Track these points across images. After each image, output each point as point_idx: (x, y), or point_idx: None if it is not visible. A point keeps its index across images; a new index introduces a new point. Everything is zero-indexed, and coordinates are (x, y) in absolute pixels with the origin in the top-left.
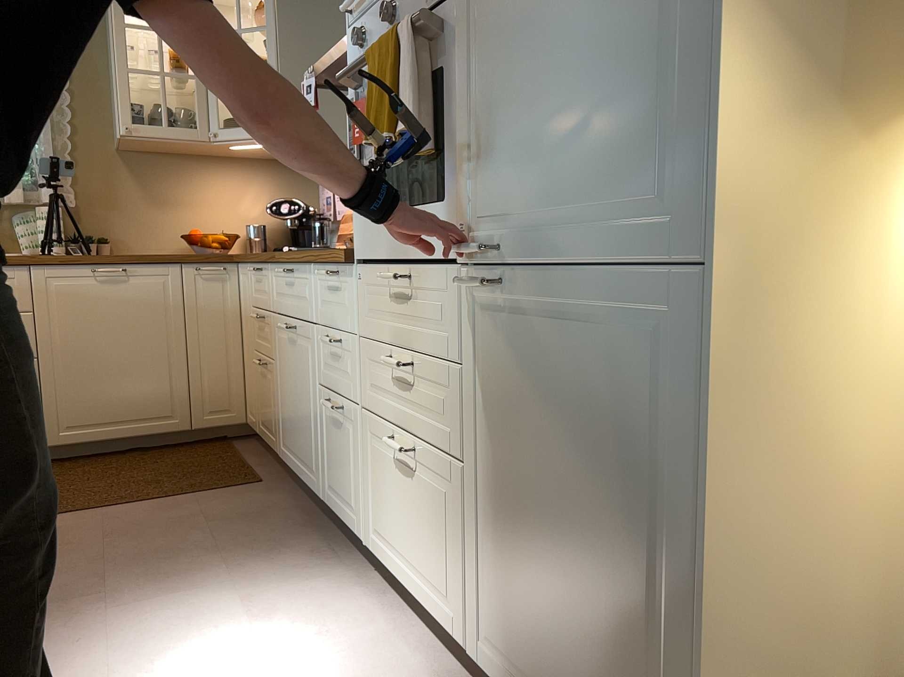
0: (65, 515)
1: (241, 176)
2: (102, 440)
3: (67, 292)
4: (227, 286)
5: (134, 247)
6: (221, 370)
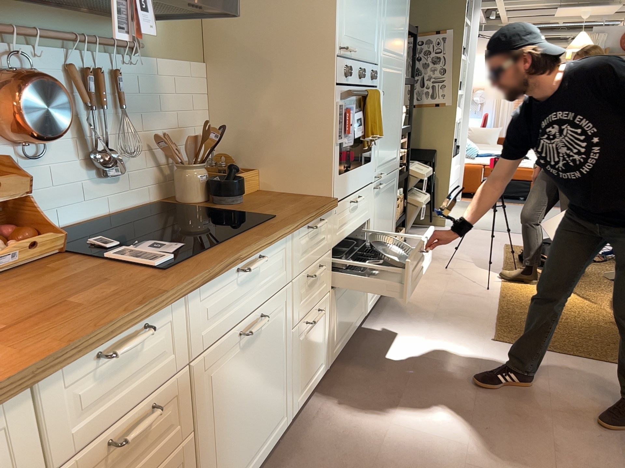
0: None
1: None
2: None
3: None
4: None
5: None
6: None
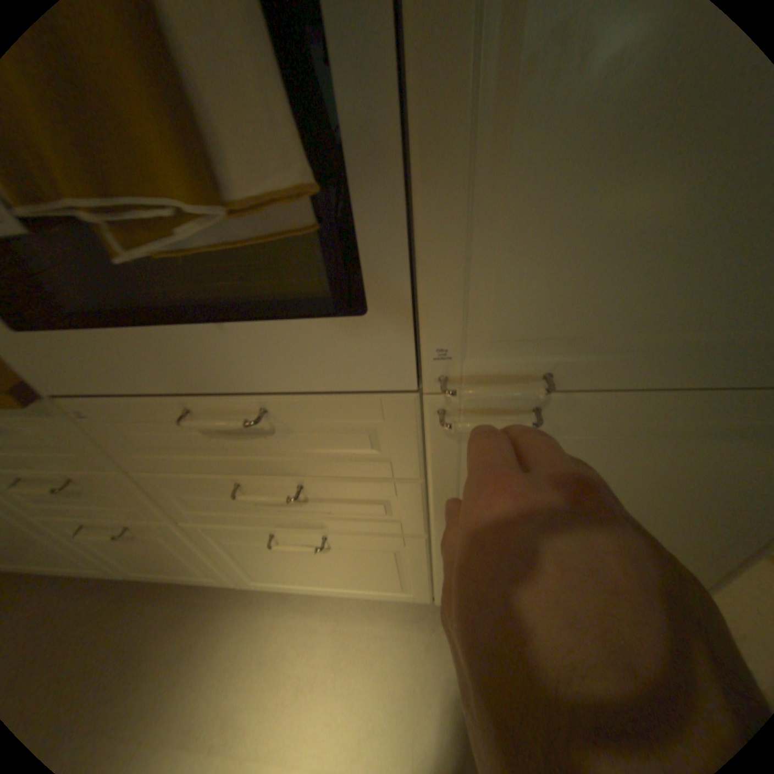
0: None
1: None
2: None
3: None
4: None
5: None
6: None
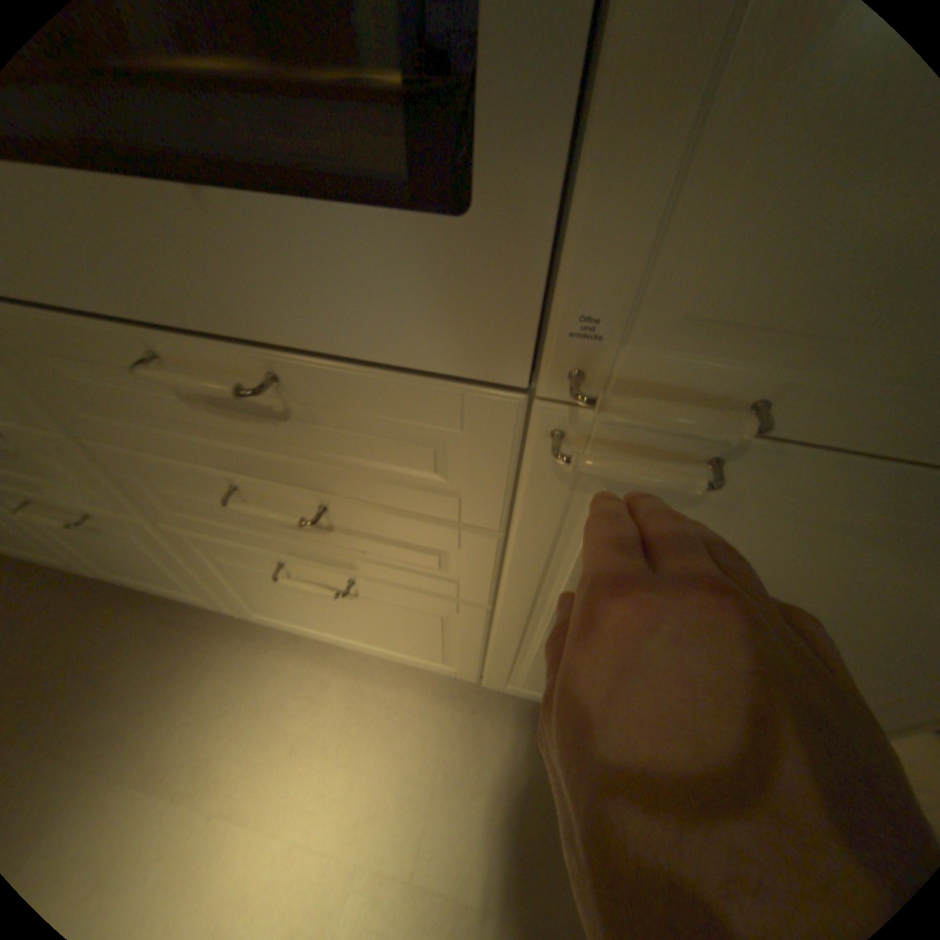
0: None
1: None
2: None
3: None
4: None
5: None
6: None
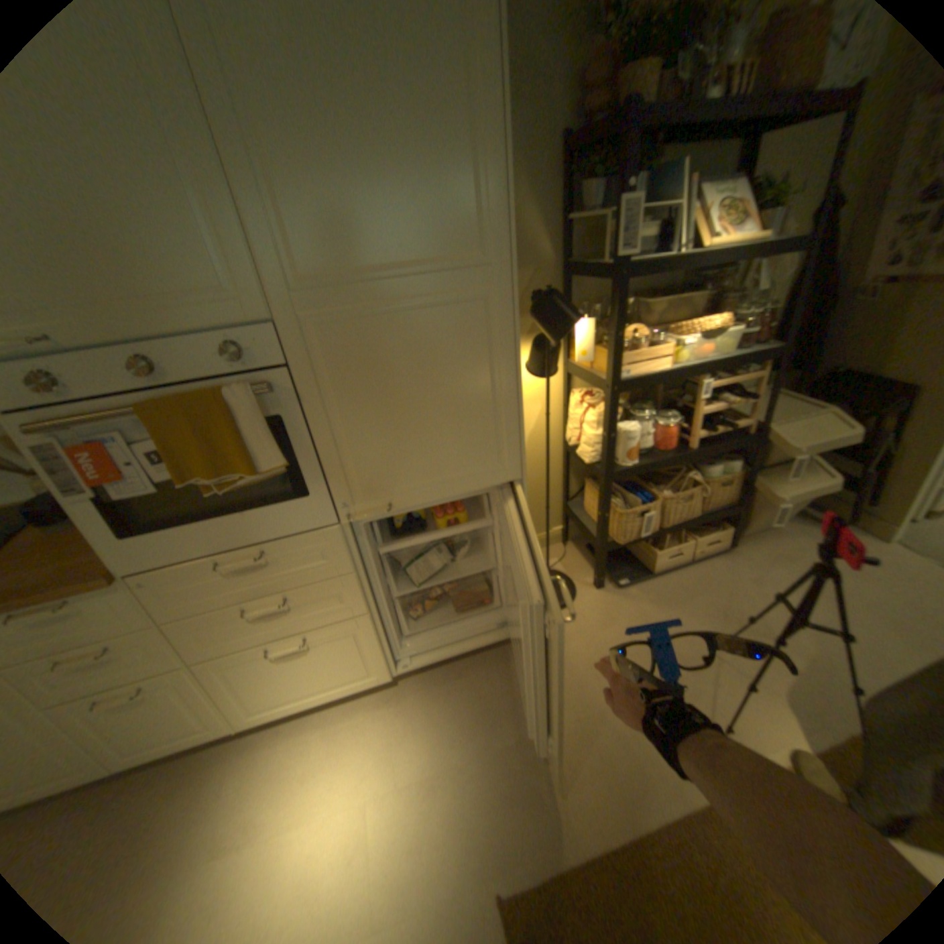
0: None
1: None
2: None
3: None
4: None
5: None
6: None
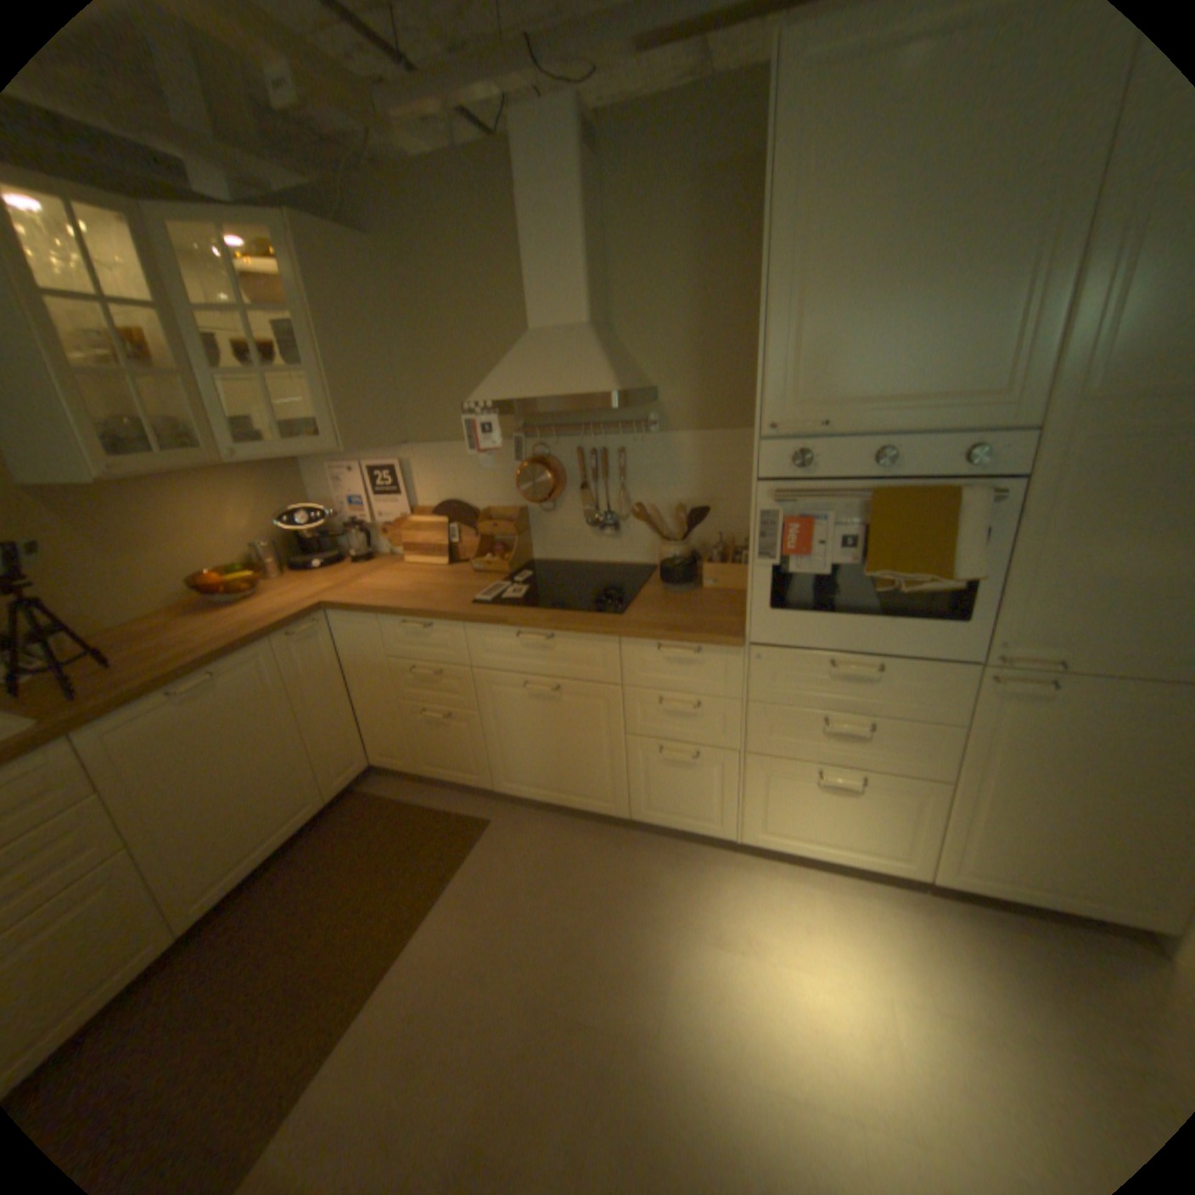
0: (371, 997)
1: (214, 485)
2: (241, 882)
3: (140, 741)
4: (320, 640)
5: (100, 621)
6: (336, 730)
